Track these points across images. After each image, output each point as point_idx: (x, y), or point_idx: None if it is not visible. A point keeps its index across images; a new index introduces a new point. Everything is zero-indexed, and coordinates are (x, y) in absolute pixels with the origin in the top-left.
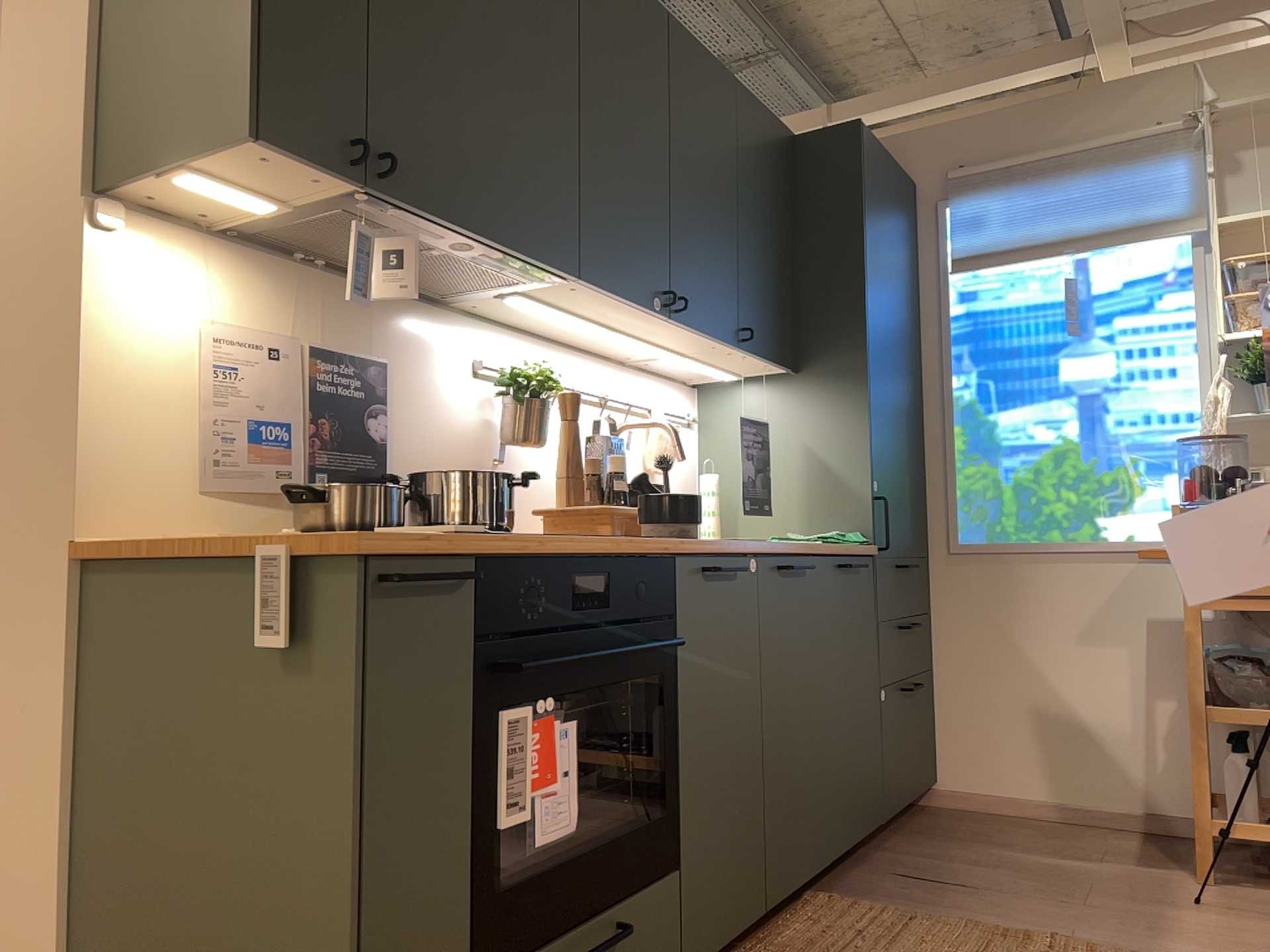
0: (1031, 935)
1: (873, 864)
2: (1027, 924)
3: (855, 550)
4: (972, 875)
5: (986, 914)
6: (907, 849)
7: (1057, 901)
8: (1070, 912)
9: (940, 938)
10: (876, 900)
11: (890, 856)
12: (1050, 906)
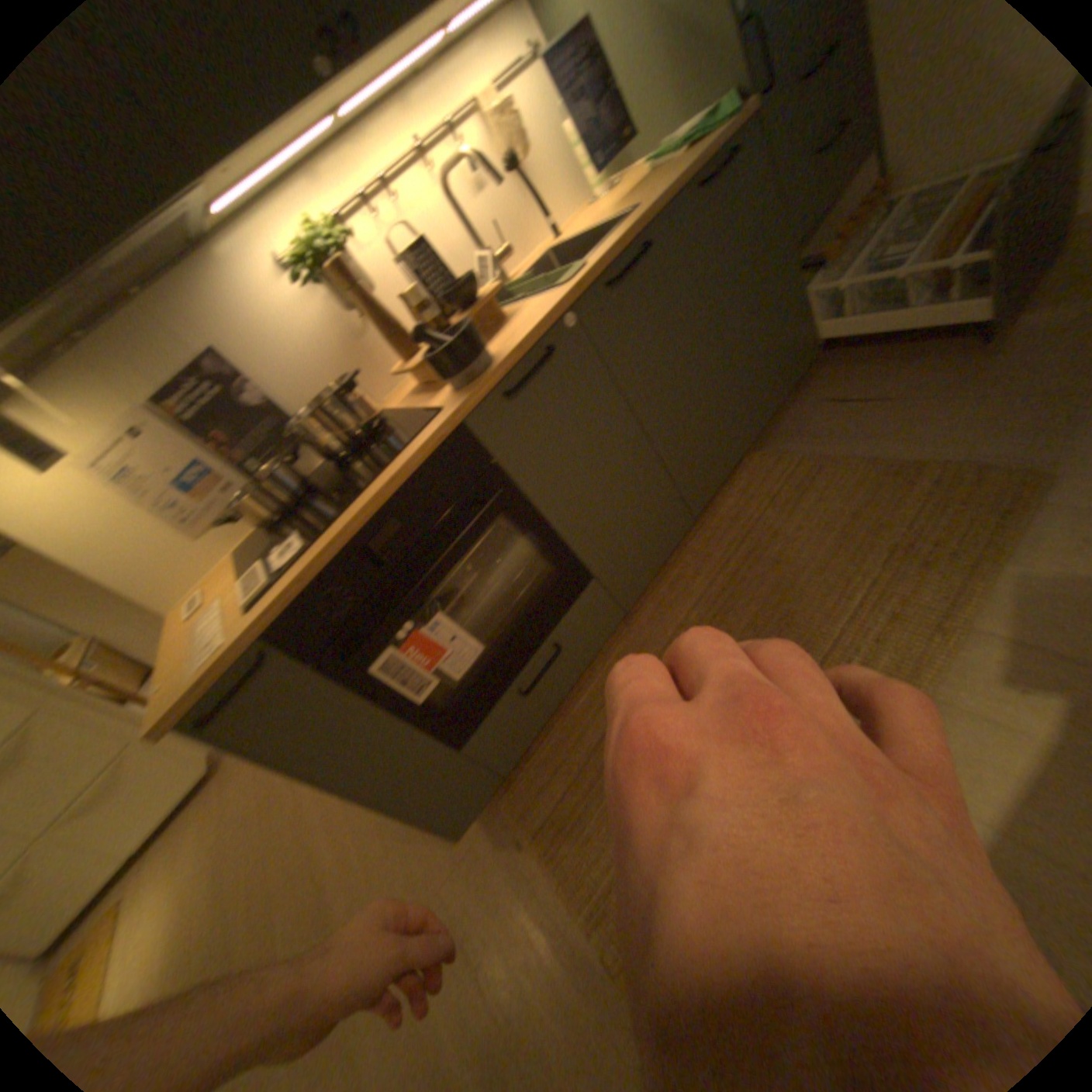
0: (920, 468)
1: (810, 390)
2: (926, 444)
3: (722, 134)
4: (896, 379)
5: (891, 437)
6: (847, 355)
7: (972, 397)
8: (980, 411)
9: (835, 490)
10: (799, 443)
11: (828, 372)
12: (960, 409)
